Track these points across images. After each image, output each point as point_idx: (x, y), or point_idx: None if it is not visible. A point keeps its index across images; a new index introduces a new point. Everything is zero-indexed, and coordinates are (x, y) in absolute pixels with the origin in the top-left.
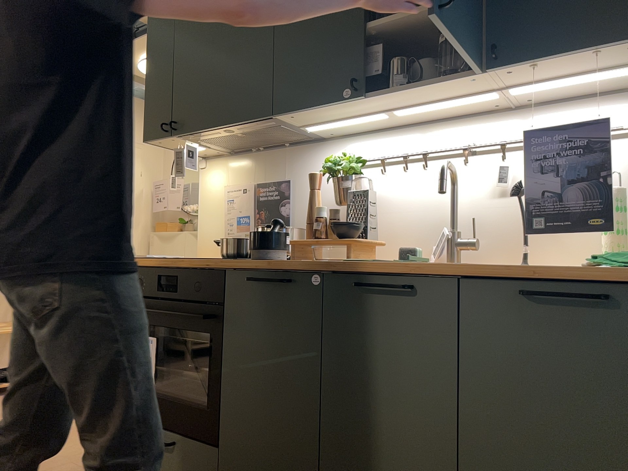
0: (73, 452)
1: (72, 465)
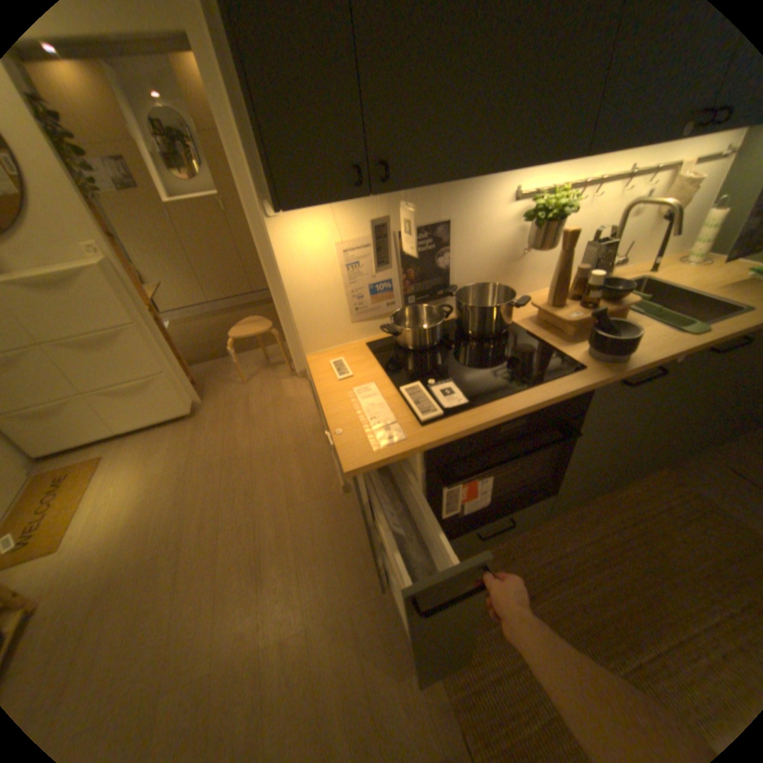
0: (318, 603)
1: (353, 609)
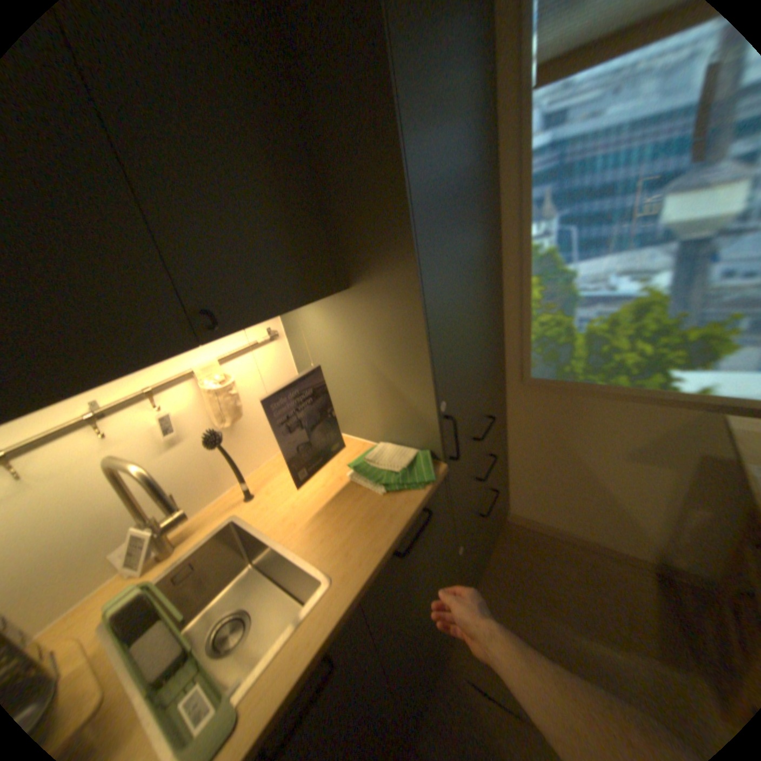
0: None
1: None
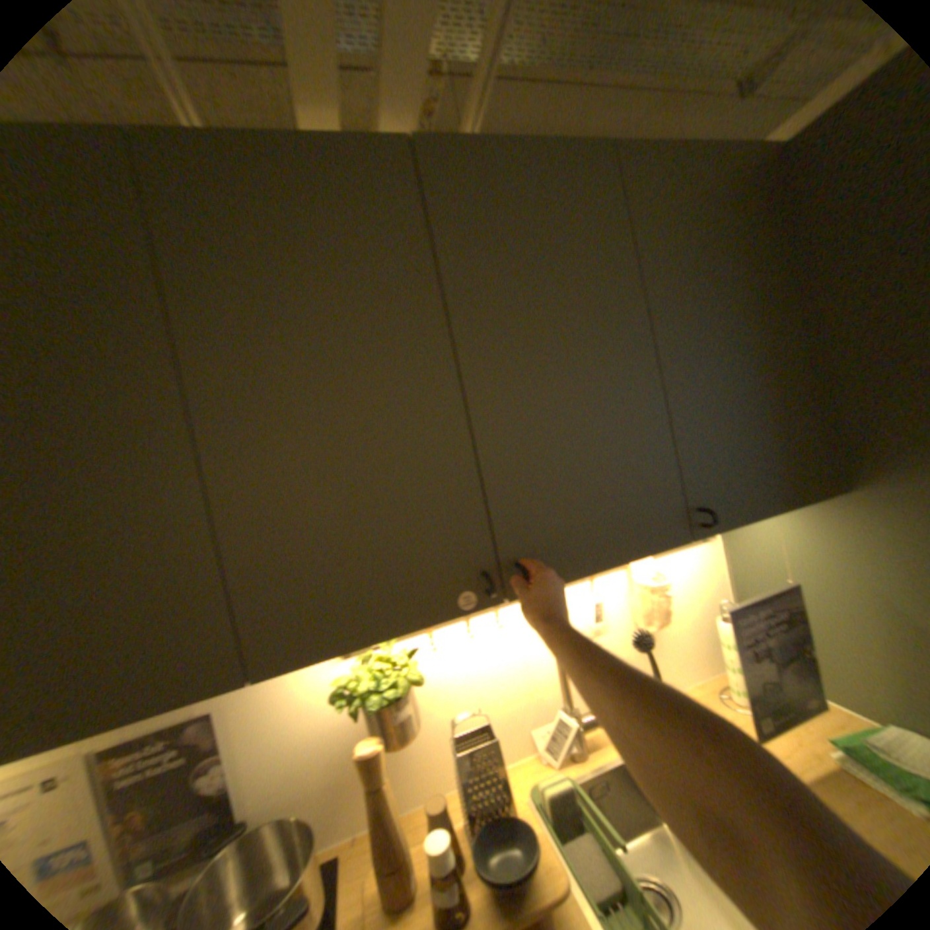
0: None
1: None
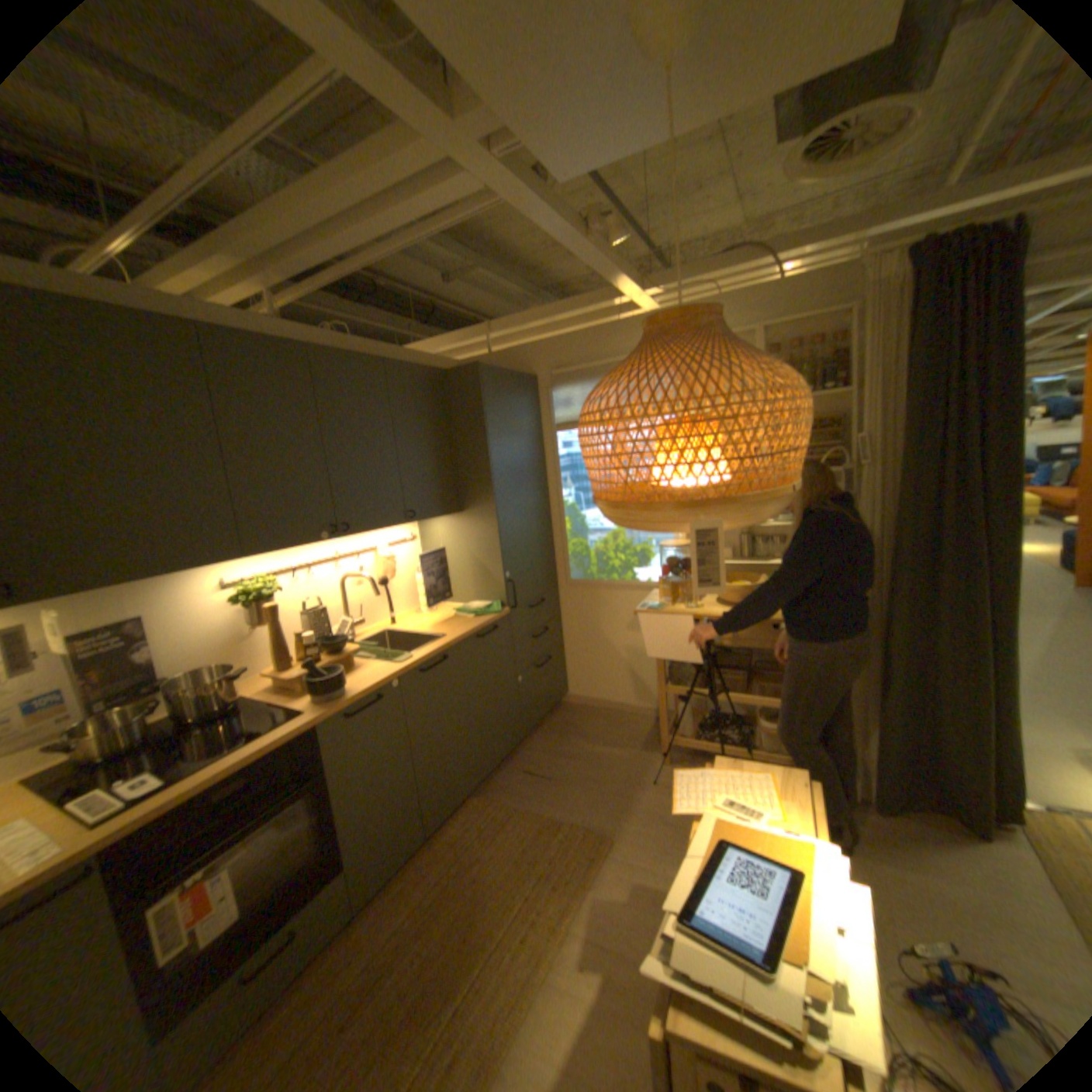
0: None
1: None
